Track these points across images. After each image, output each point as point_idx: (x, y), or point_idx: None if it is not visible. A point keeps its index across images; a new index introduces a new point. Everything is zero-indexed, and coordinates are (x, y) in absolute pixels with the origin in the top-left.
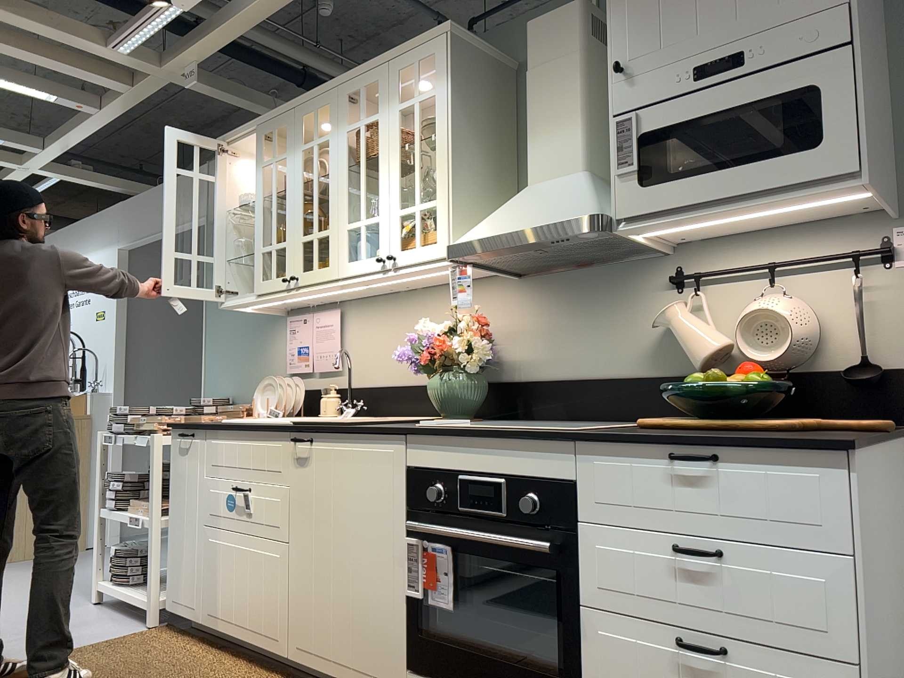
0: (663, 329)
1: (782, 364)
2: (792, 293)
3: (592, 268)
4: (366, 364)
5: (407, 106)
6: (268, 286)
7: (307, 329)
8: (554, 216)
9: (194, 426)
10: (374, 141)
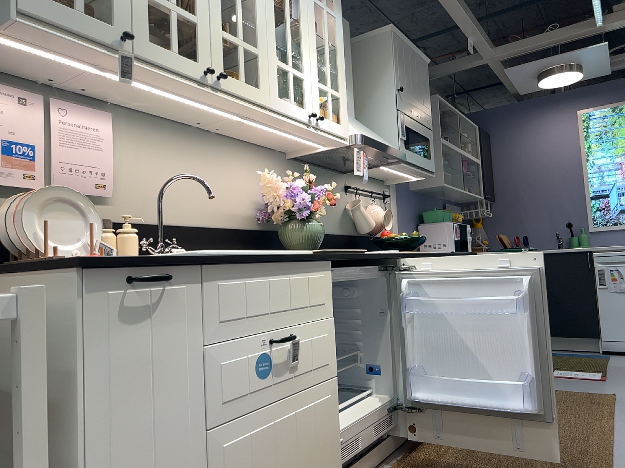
0: (344, 211)
1: (381, 233)
2: (372, 204)
3: (321, 168)
4: (149, 197)
5: (320, 5)
6: (166, 58)
7: (32, 118)
8: (390, 145)
9: (178, 259)
10: (288, 1)
